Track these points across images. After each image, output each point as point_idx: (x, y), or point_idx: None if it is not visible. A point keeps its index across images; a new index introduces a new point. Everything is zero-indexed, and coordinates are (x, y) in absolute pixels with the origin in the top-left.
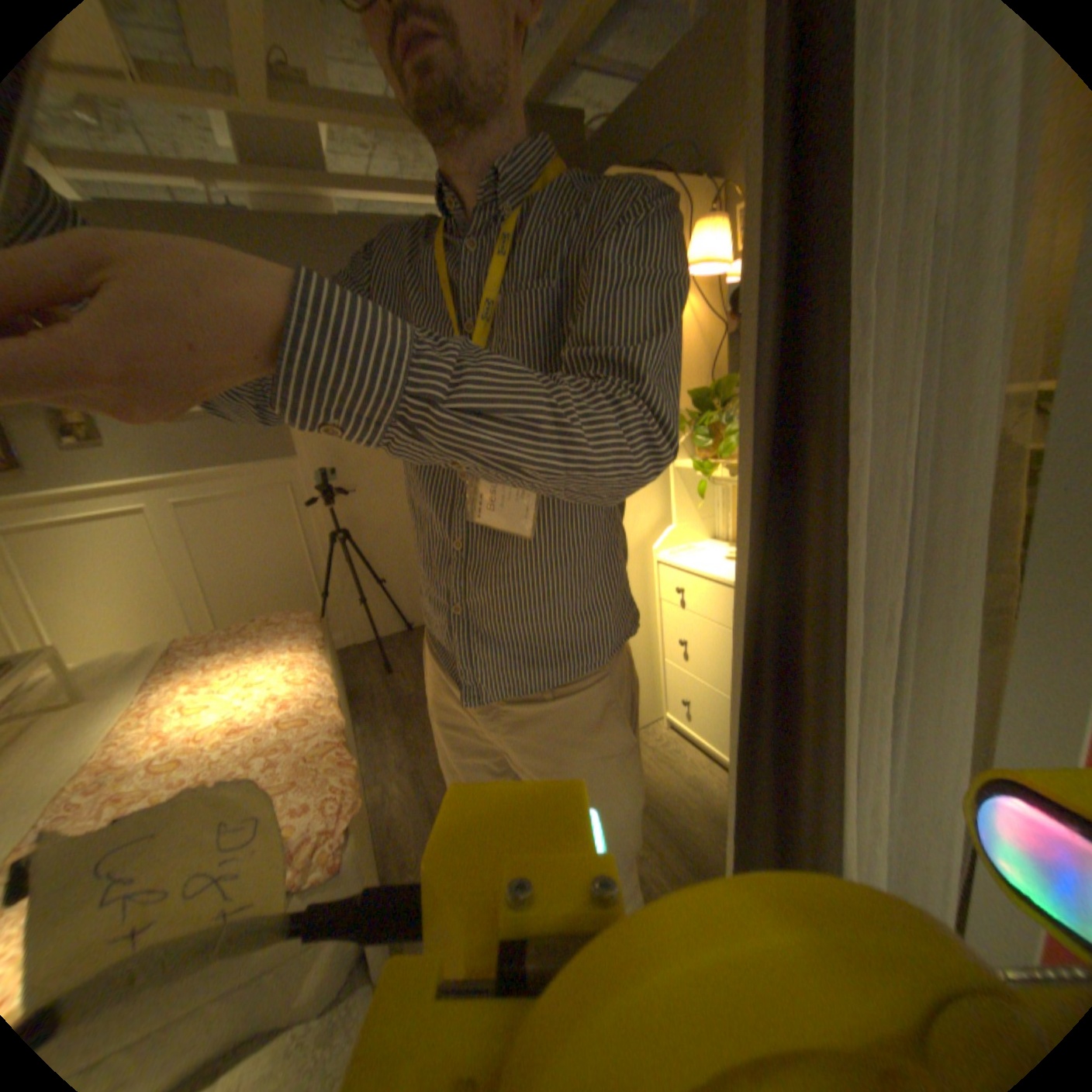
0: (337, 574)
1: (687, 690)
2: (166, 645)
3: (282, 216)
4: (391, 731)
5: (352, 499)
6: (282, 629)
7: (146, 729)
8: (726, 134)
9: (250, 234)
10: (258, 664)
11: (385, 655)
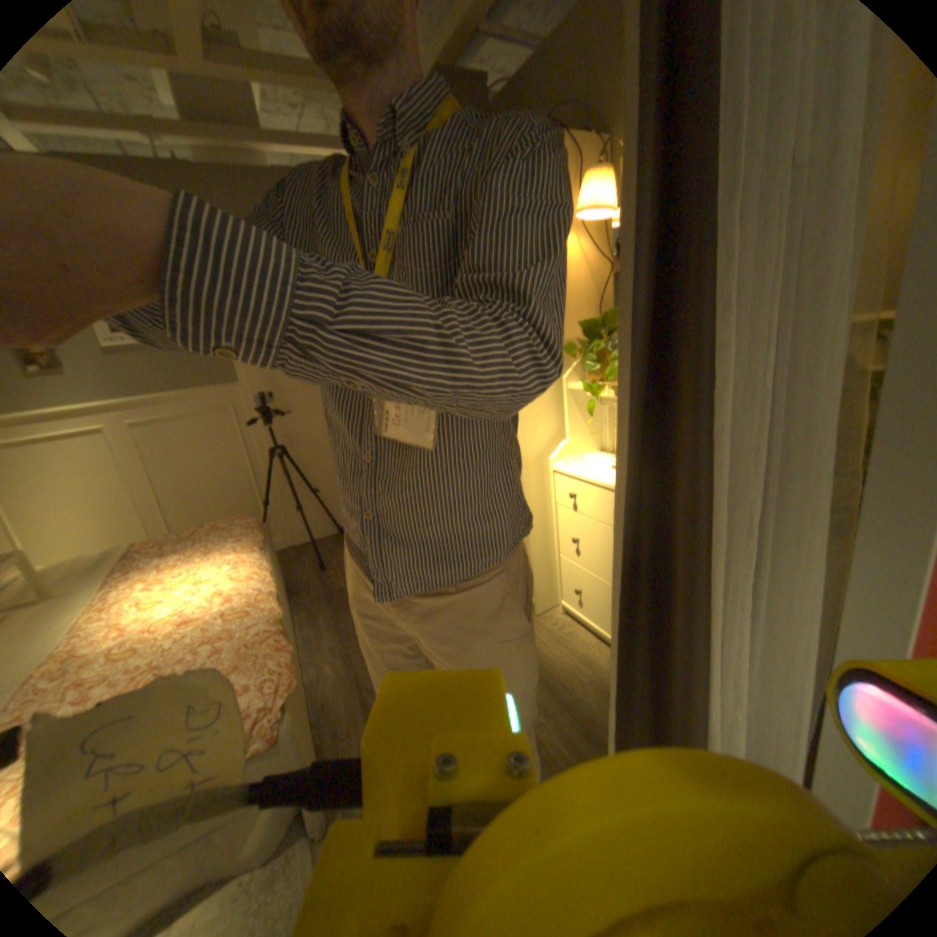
0: (276, 485)
1: (579, 581)
2: (125, 548)
3: (220, 167)
4: (325, 620)
5: (289, 419)
6: (227, 533)
7: (106, 622)
8: (611, 94)
9: (192, 183)
10: (206, 564)
11: (320, 555)
